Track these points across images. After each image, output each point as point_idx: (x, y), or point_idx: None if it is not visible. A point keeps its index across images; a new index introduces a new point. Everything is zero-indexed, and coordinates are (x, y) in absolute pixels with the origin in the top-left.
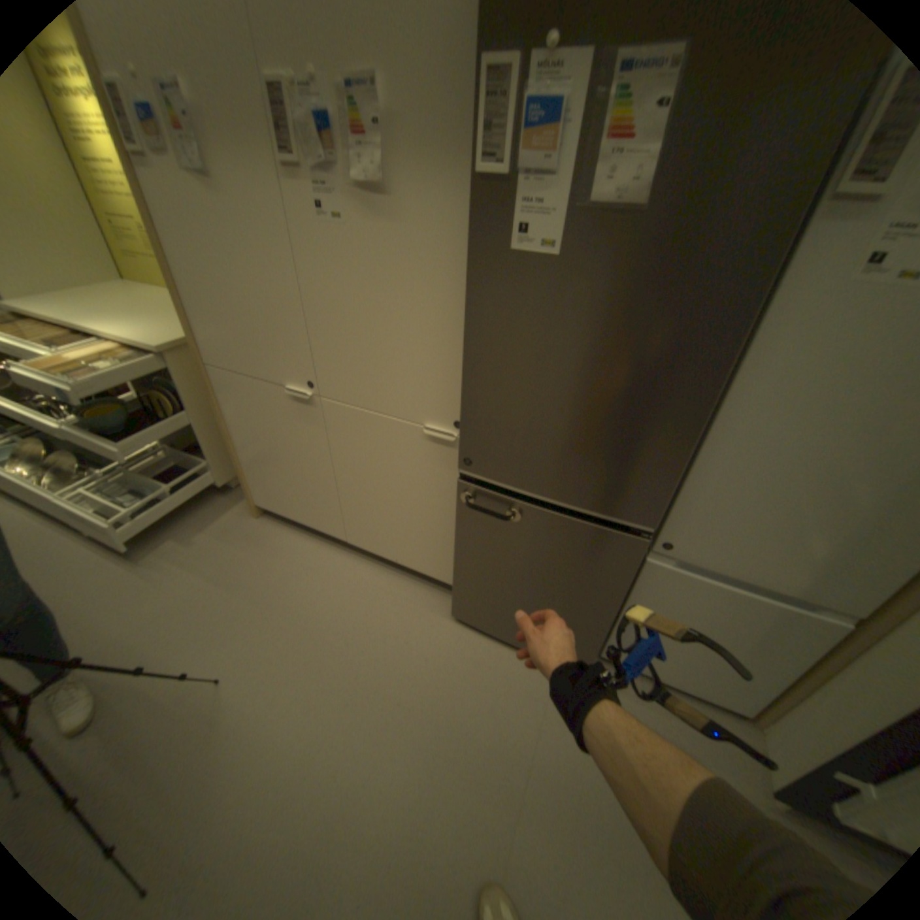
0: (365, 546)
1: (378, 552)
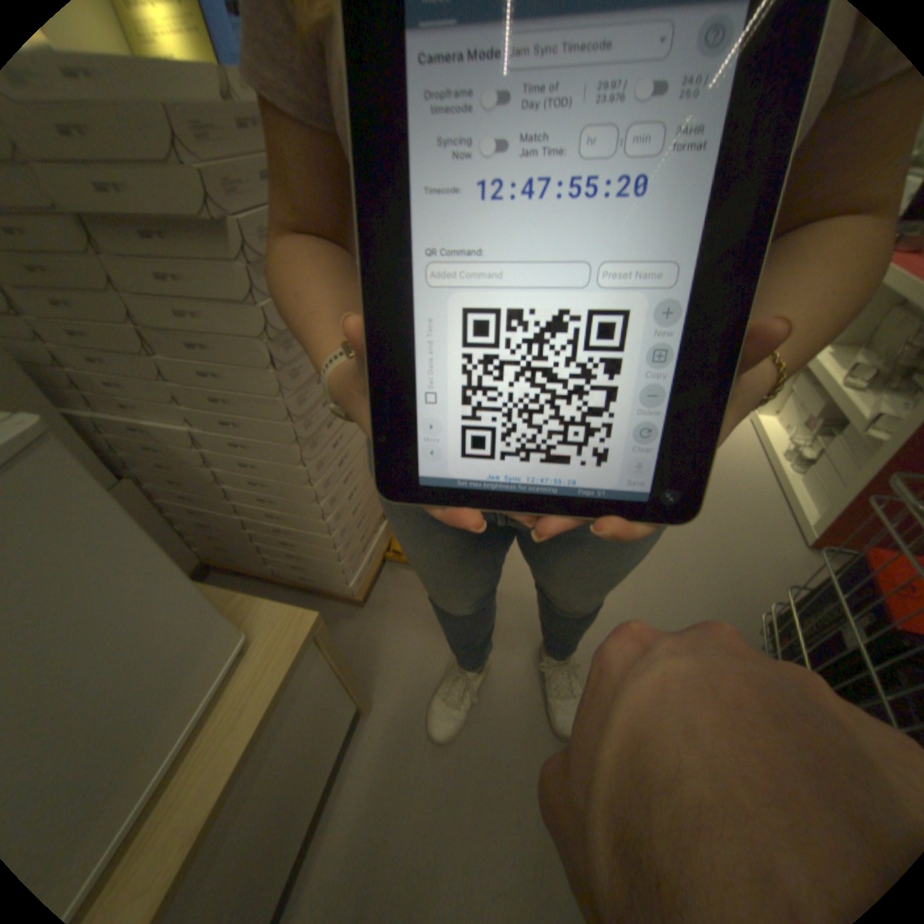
0: None
1: None
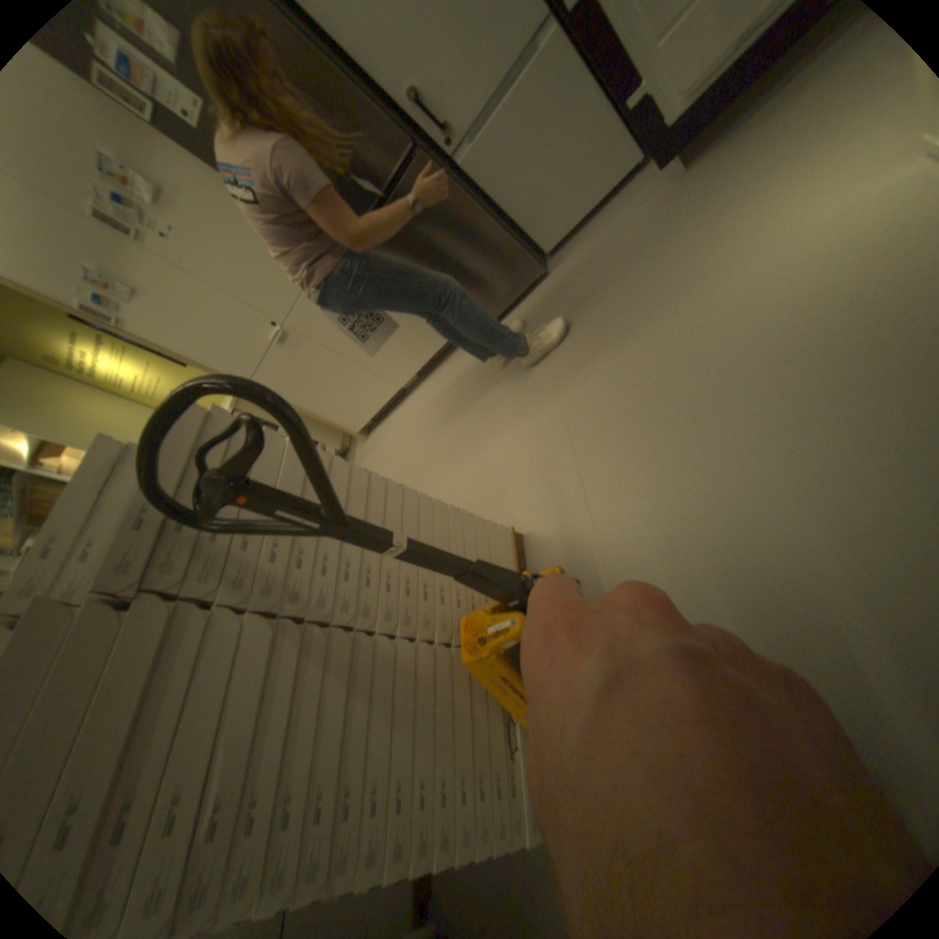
0: (409, 376)
1: (415, 369)
